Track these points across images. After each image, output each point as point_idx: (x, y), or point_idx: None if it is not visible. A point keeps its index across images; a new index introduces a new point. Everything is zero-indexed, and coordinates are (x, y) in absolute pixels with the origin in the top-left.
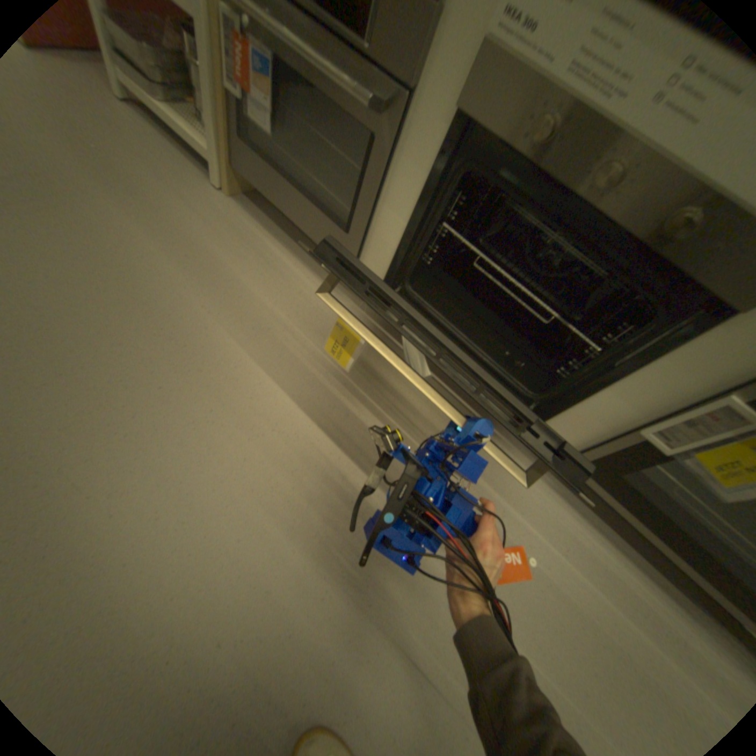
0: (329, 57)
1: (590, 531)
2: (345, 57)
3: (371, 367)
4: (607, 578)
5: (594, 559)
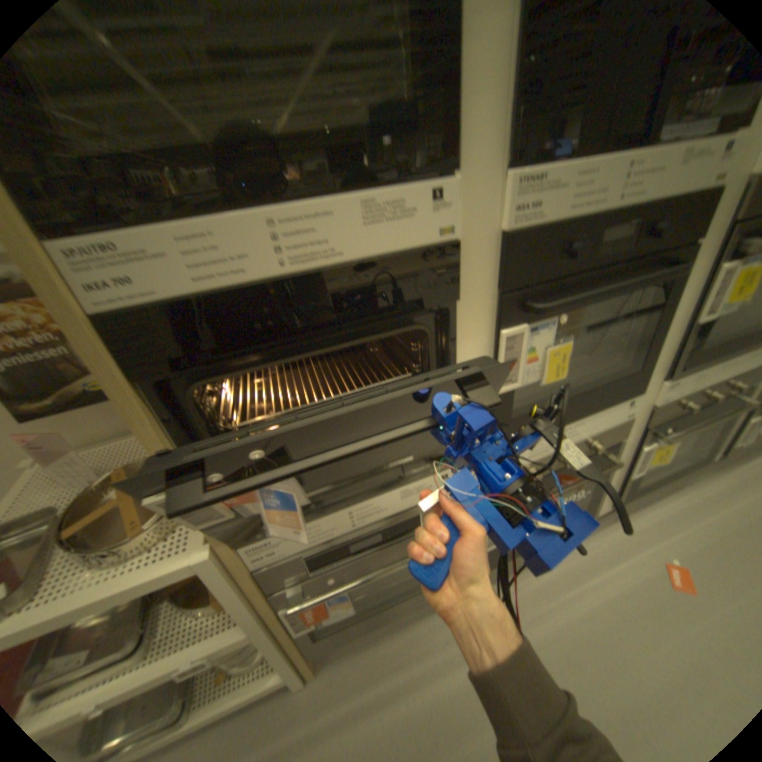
0: (399, 555)
1: (645, 514)
2: (401, 543)
3: (525, 610)
4: (675, 522)
5: (664, 523)
